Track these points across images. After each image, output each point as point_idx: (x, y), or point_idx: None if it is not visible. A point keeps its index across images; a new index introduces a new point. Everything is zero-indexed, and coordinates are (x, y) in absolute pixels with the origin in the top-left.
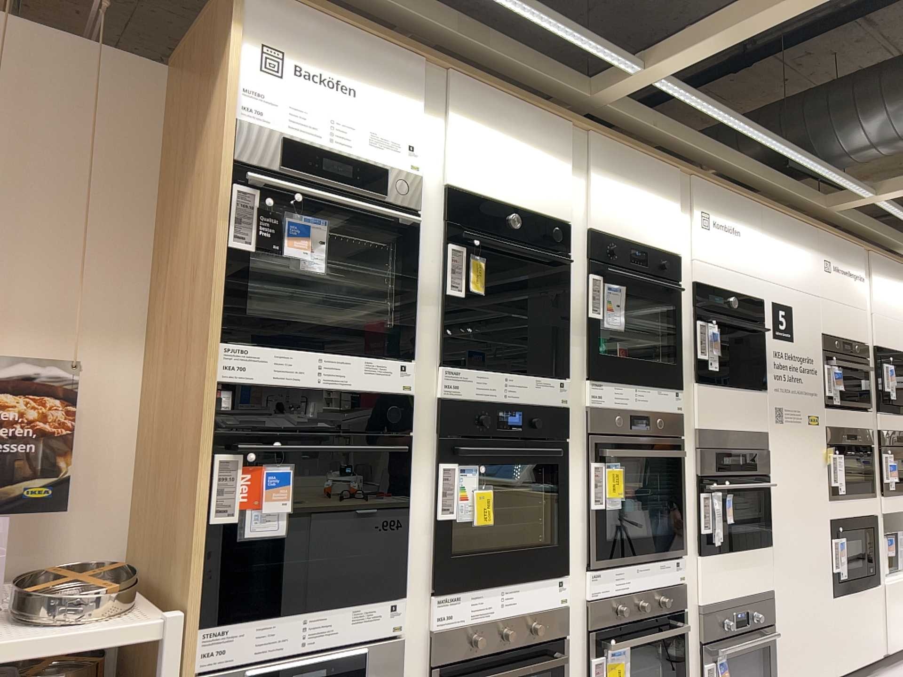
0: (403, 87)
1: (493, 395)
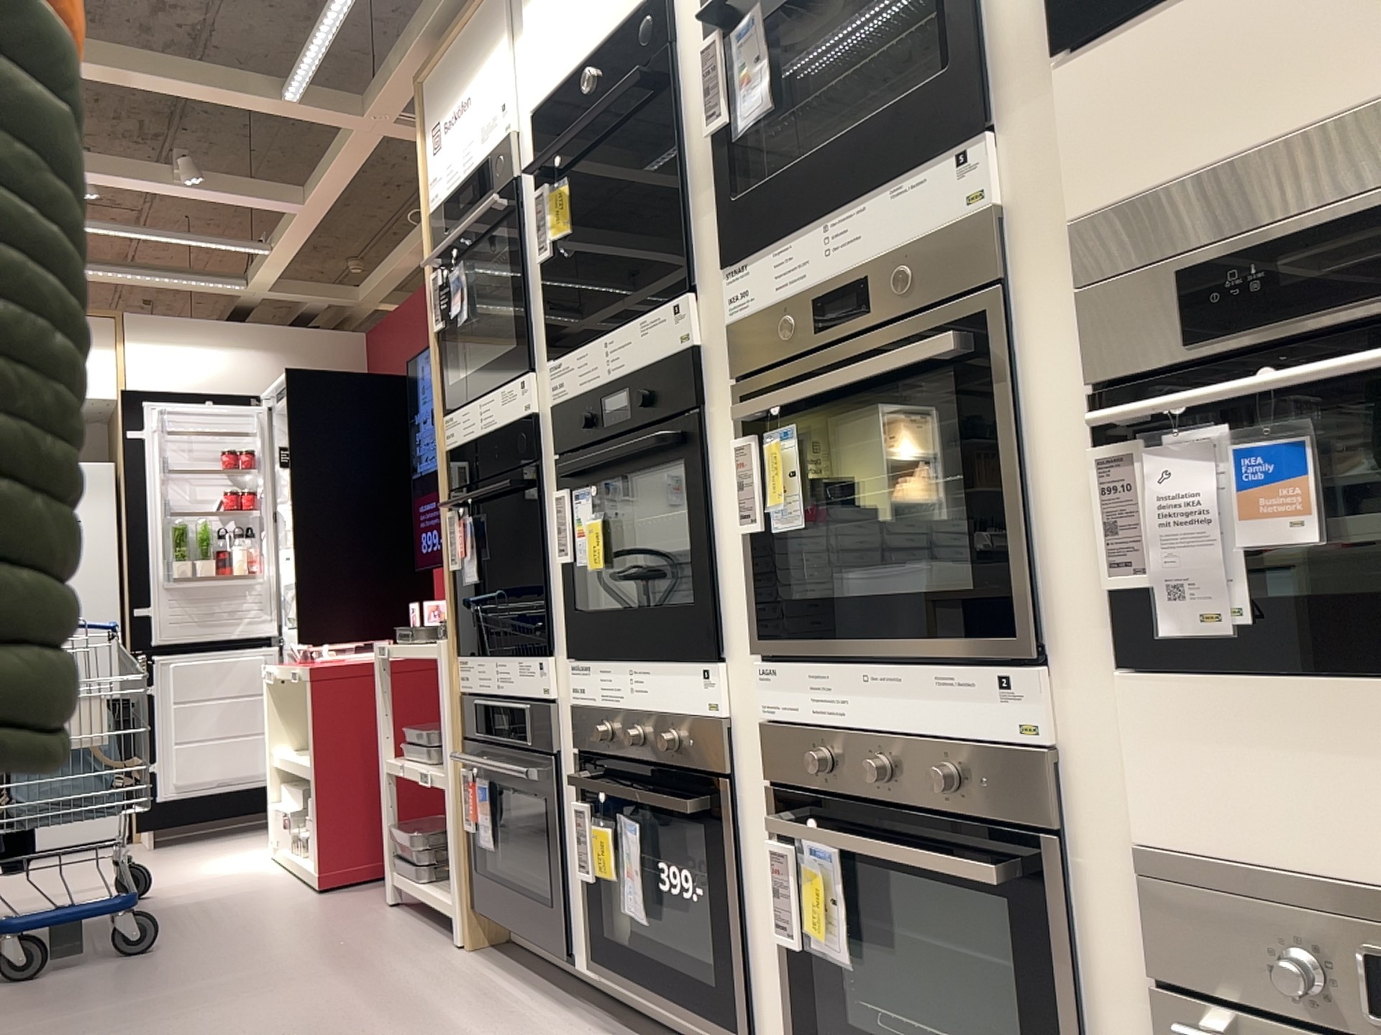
0: (487, 33)
1: (595, 379)
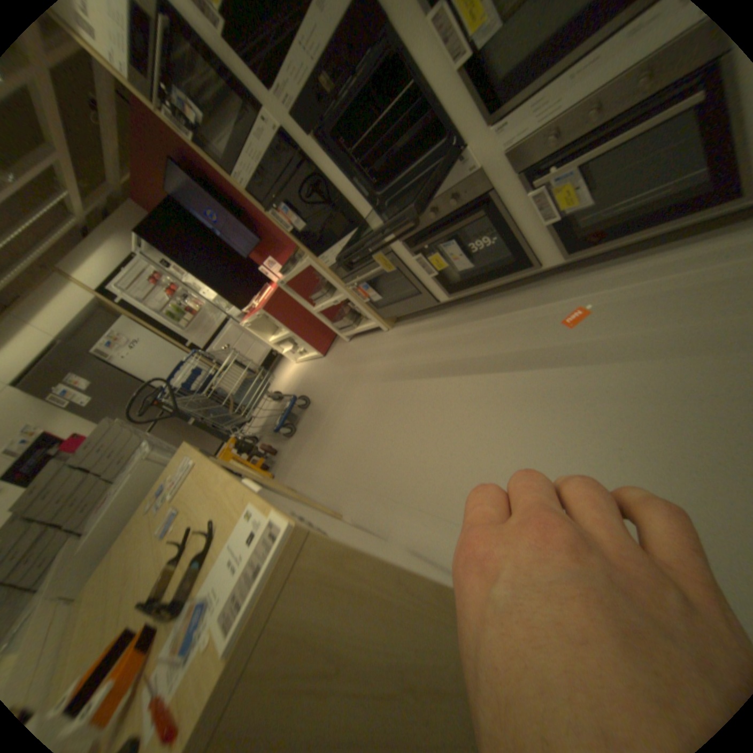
0: None
1: (307, 70)
